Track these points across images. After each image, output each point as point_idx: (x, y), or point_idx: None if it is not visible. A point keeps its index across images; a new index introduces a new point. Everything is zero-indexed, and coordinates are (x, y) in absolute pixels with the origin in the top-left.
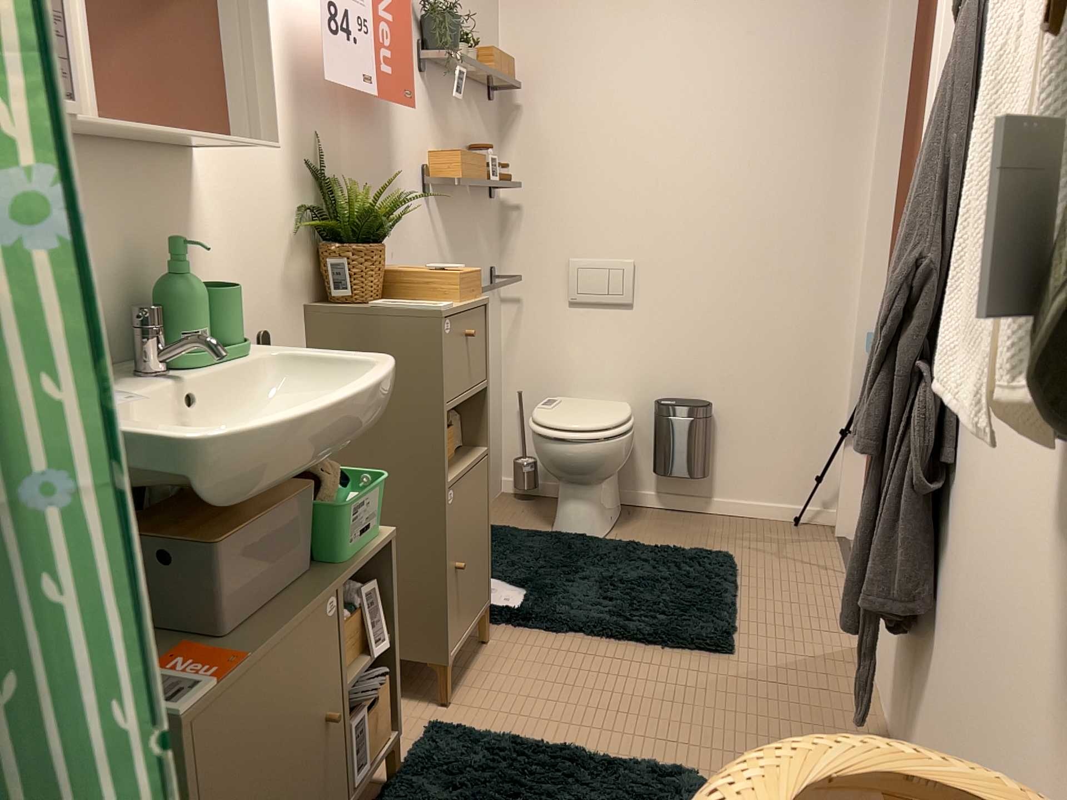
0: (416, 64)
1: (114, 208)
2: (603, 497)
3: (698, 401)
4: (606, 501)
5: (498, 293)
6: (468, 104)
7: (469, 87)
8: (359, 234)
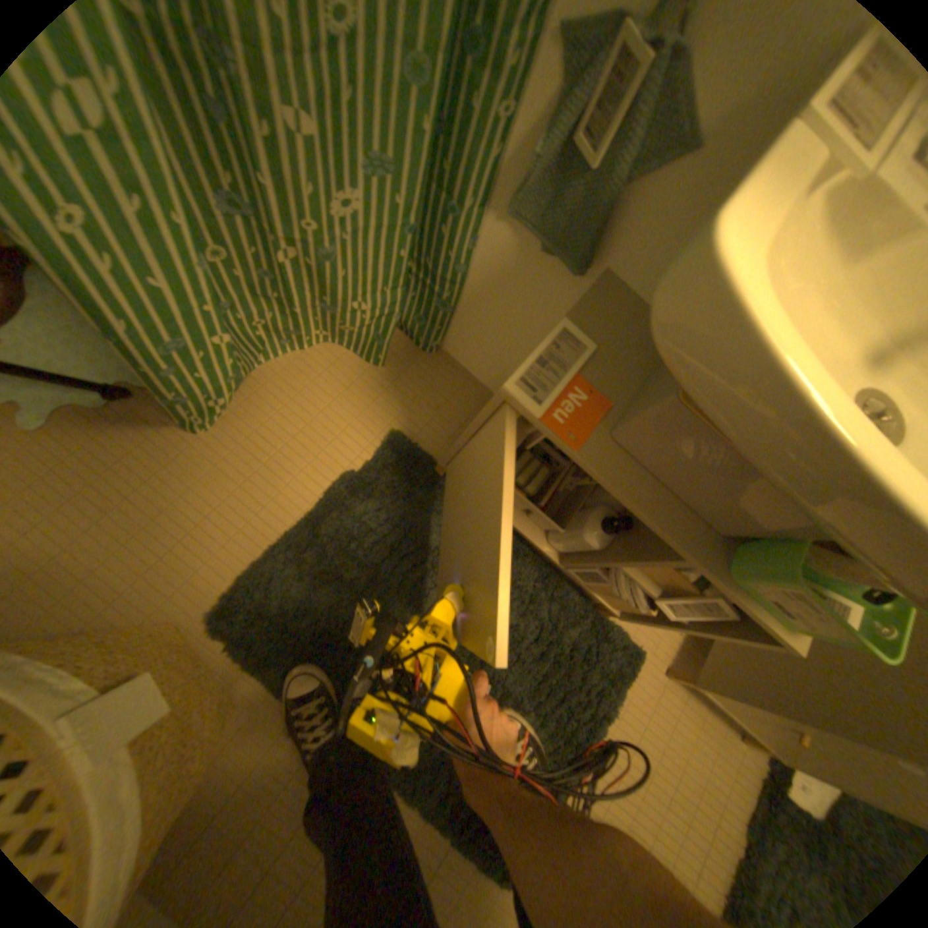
0: None
1: None
2: None
3: None
4: None
5: None
6: None
7: None
8: None
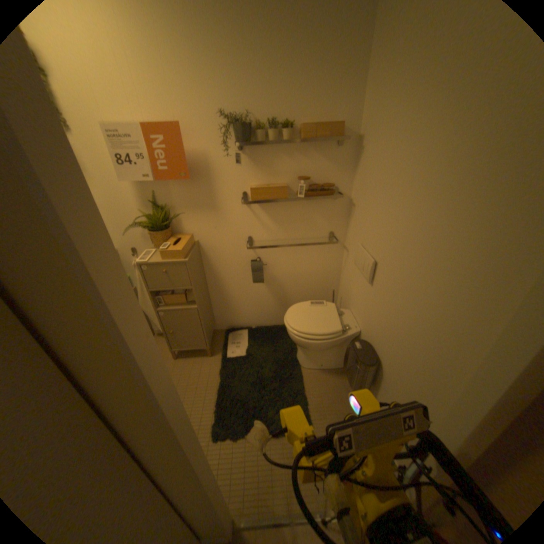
0: (233, 146)
1: None
2: (312, 355)
3: (373, 359)
4: (316, 357)
5: (339, 244)
6: (303, 153)
7: (303, 143)
8: (151, 227)
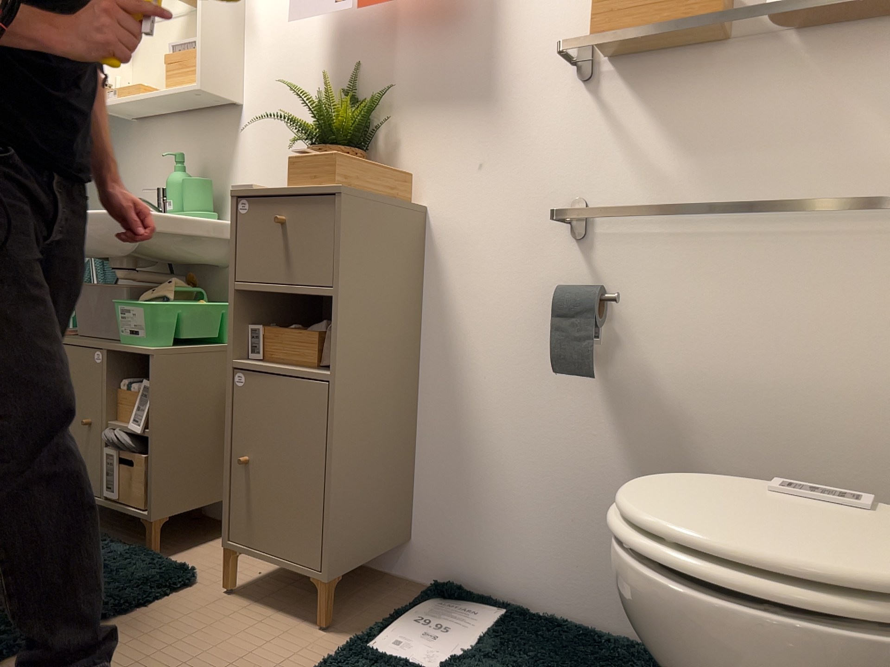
0: None
1: (199, 147)
2: None
3: None
4: None
5: None
6: None
7: None
8: (319, 141)
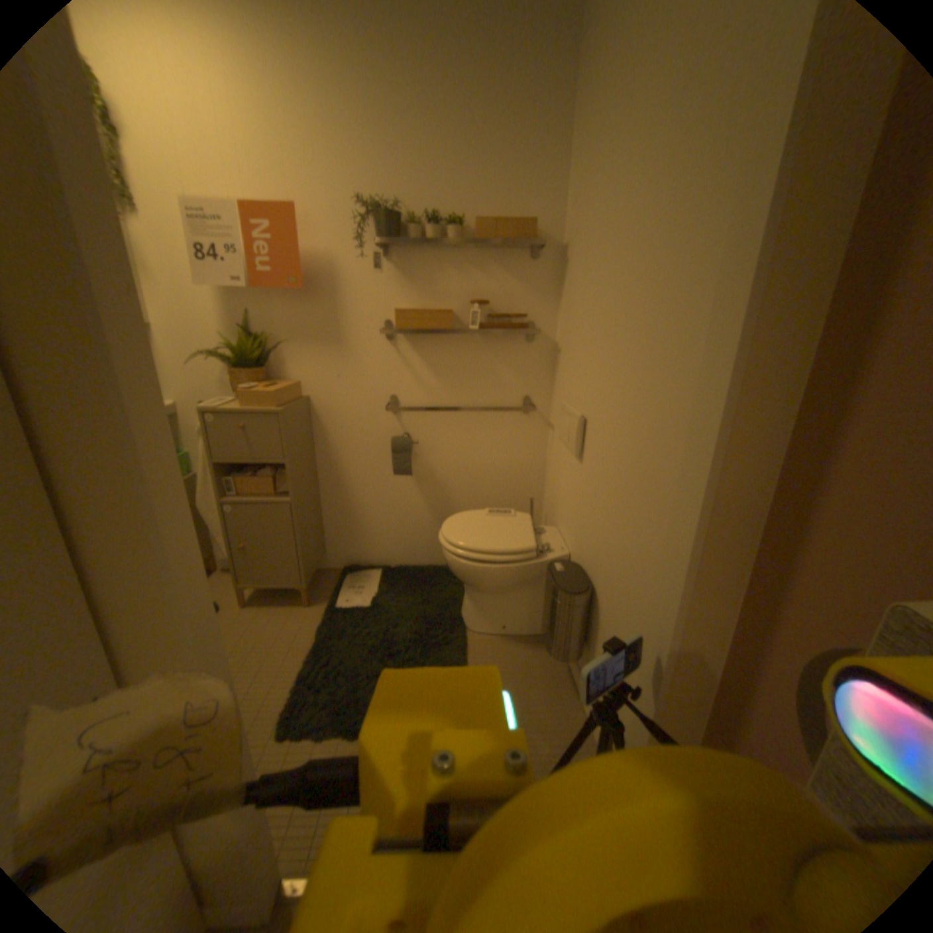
0: (375, 246)
1: None
2: (489, 602)
3: (586, 584)
4: (496, 608)
5: (542, 416)
6: (481, 262)
7: (481, 248)
8: (234, 361)
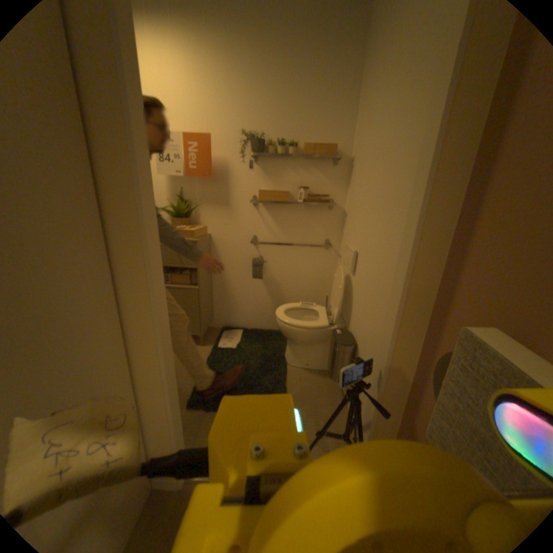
0: (250, 156)
1: None
2: (299, 350)
3: (352, 341)
4: (303, 353)
5: (335, 250)
6: (306, 166)
7: (306, 158)
8: (174, 213)
